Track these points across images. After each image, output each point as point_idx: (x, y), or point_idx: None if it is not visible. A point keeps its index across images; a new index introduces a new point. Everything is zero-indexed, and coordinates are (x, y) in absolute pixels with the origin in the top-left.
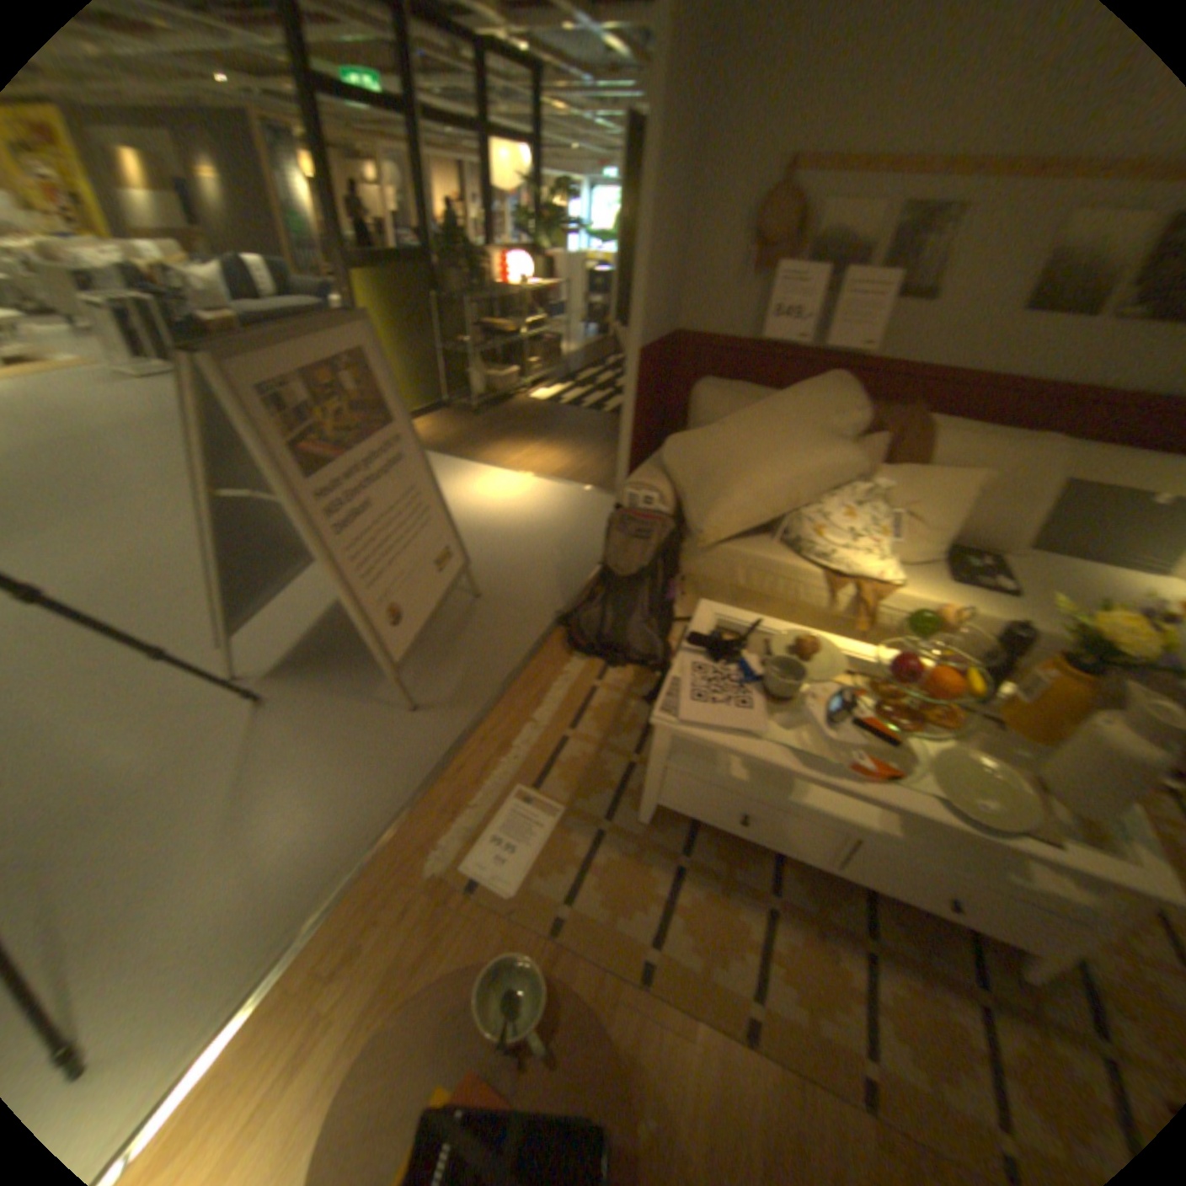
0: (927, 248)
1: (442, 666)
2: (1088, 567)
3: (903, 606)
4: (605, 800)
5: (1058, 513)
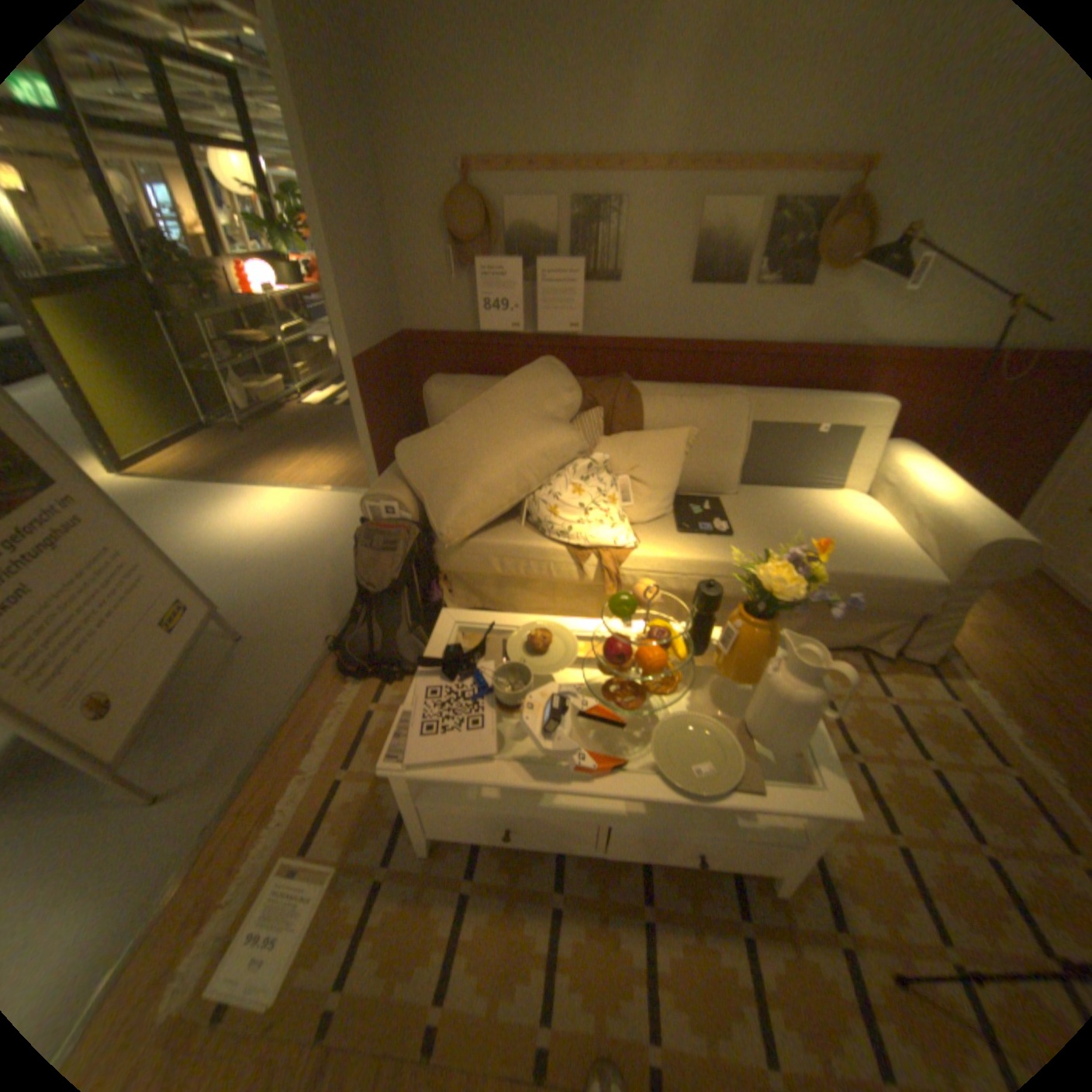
0: (601, 237)
1: (194, 734)
2: (782, 495)
3: (639, 566)
4: (382, 843)
5: (752, 454)
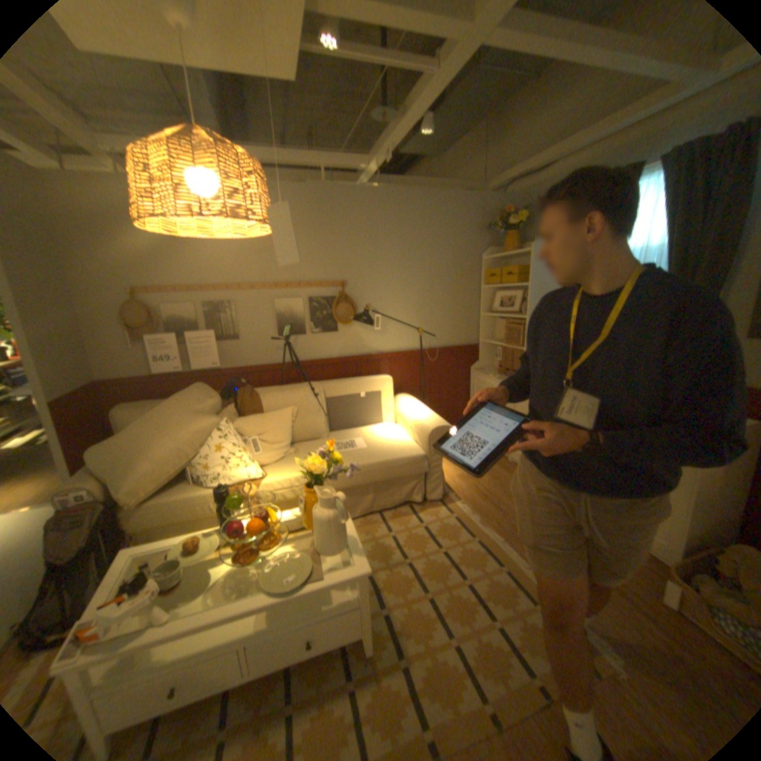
0: (222, 319)
1: None
2: (348, 431)
3: (268, 488)
4: None
5: (328, 413)
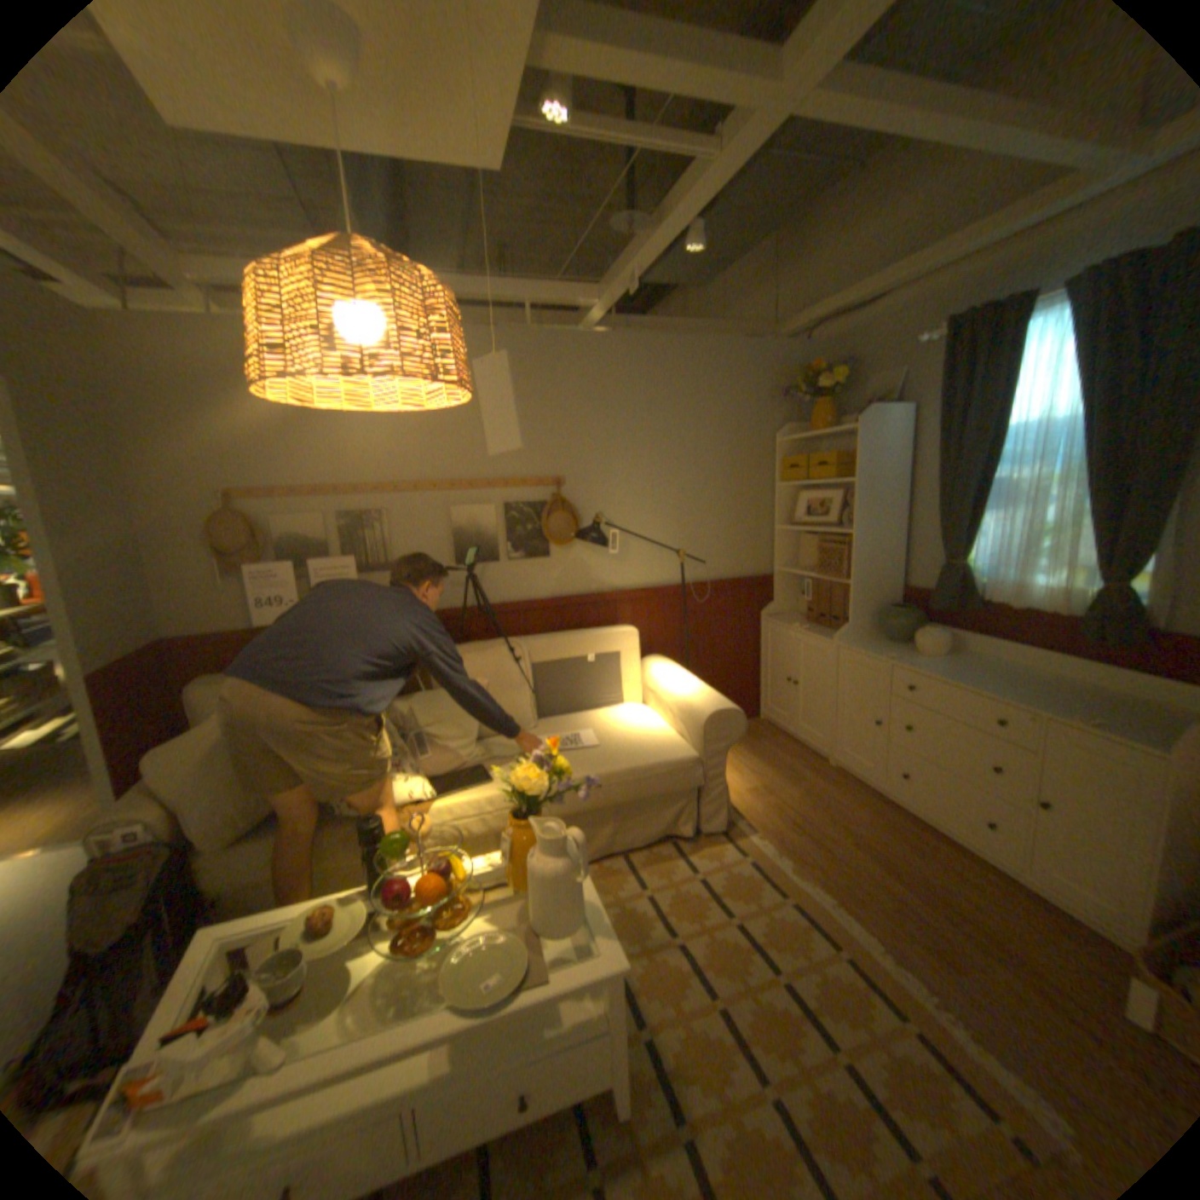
0: (369, 539)
1: None
2: (570, 718)
3: (443, 817)
4: None
5: (536, 690)
